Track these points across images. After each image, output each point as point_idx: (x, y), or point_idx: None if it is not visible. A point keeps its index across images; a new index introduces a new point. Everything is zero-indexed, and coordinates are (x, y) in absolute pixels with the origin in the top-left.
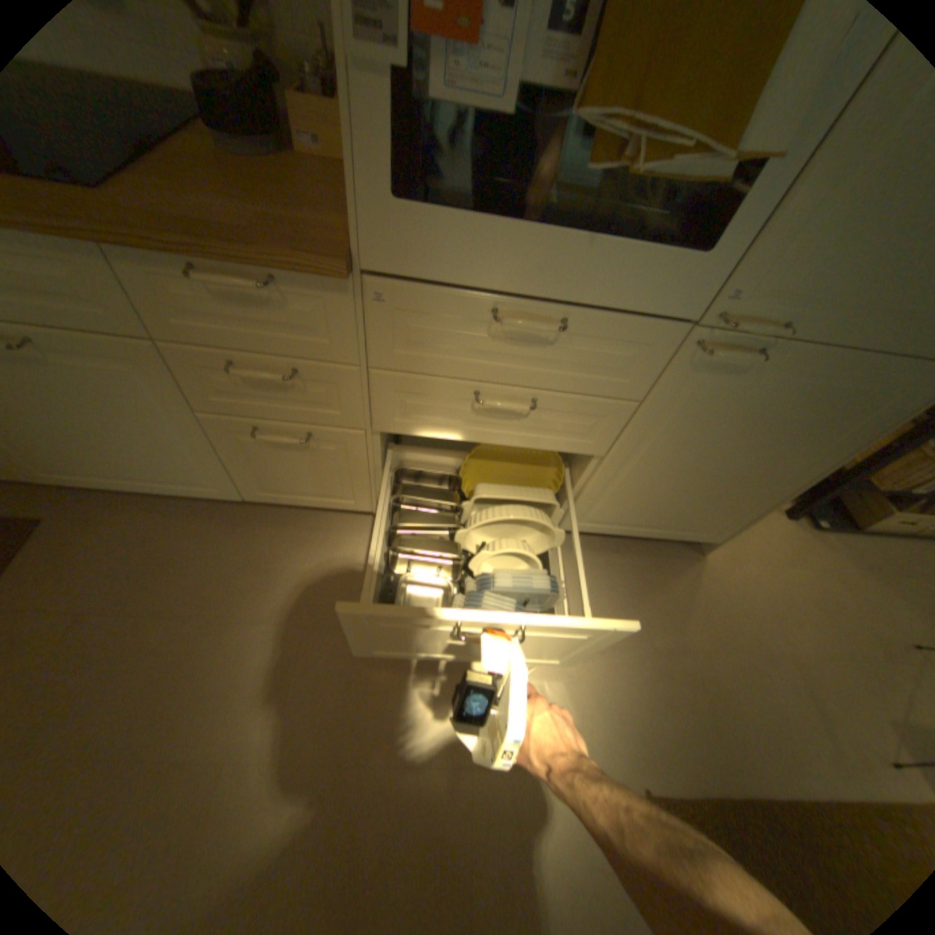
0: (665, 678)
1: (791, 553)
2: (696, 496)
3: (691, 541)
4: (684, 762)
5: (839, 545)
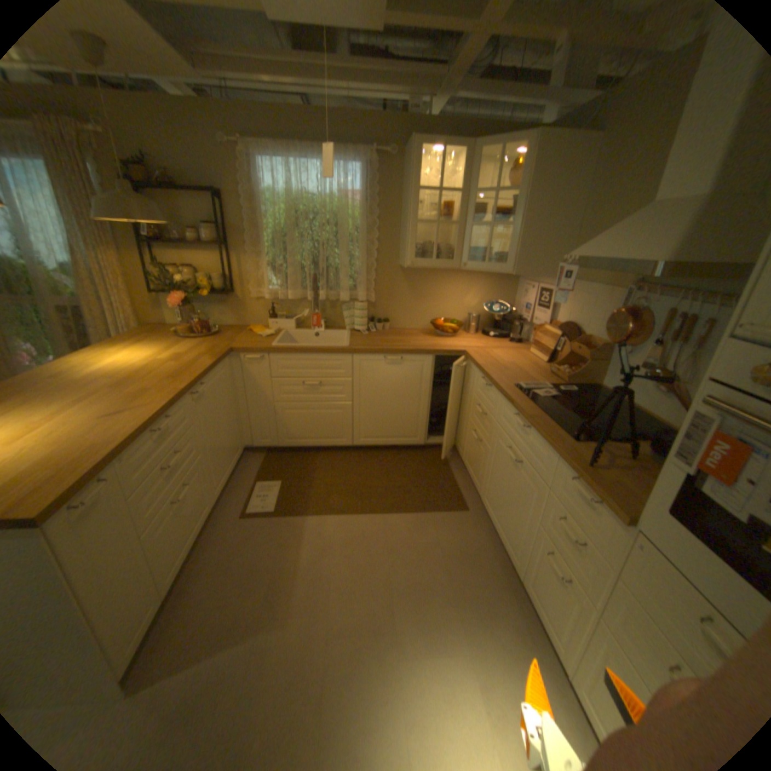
0: None
1: None
2: None
3: None
4: None
5: None
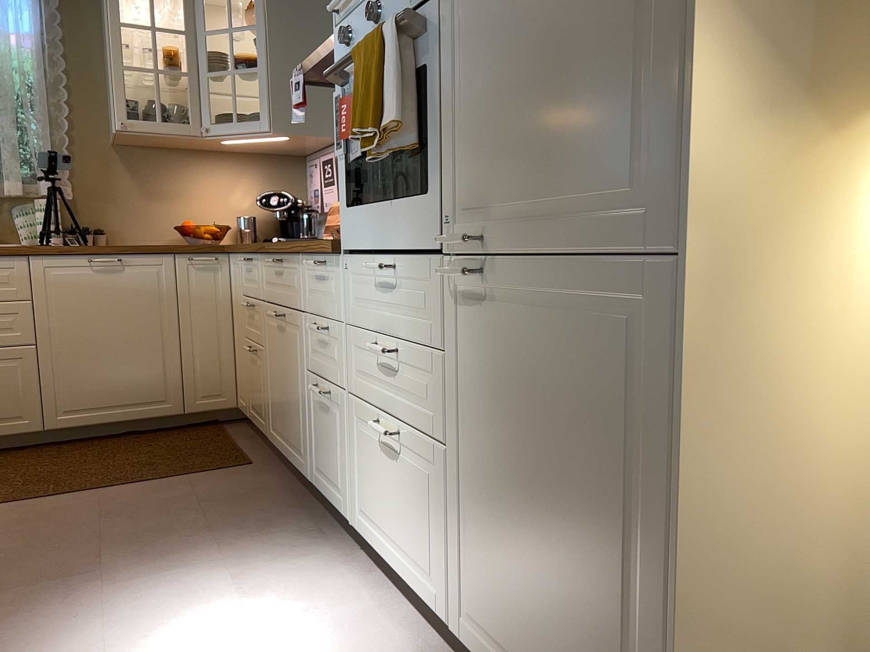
0: None
1: None
2: (551, 583)
3: None
4: None
5: None
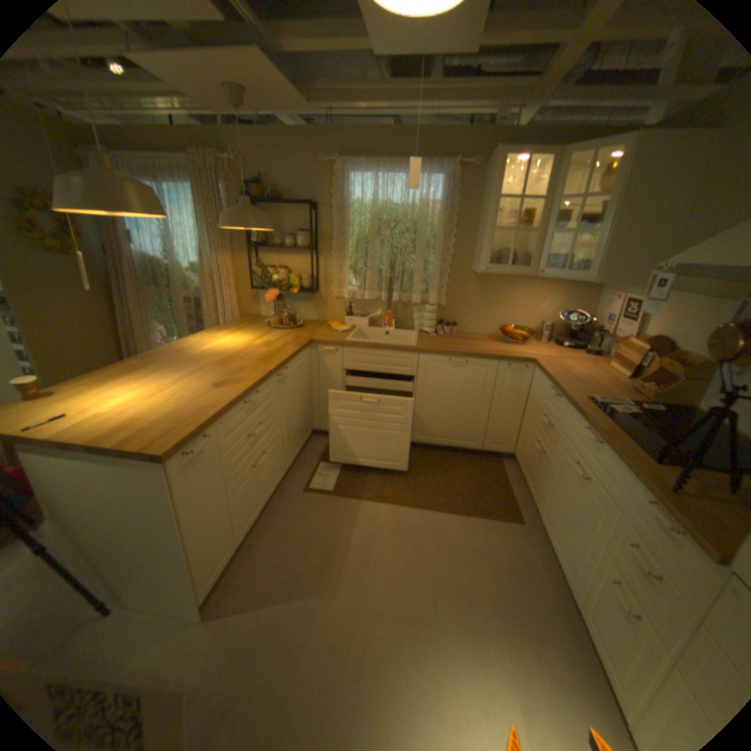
0: None
1: None
2: None
3: None
4: None
5: None
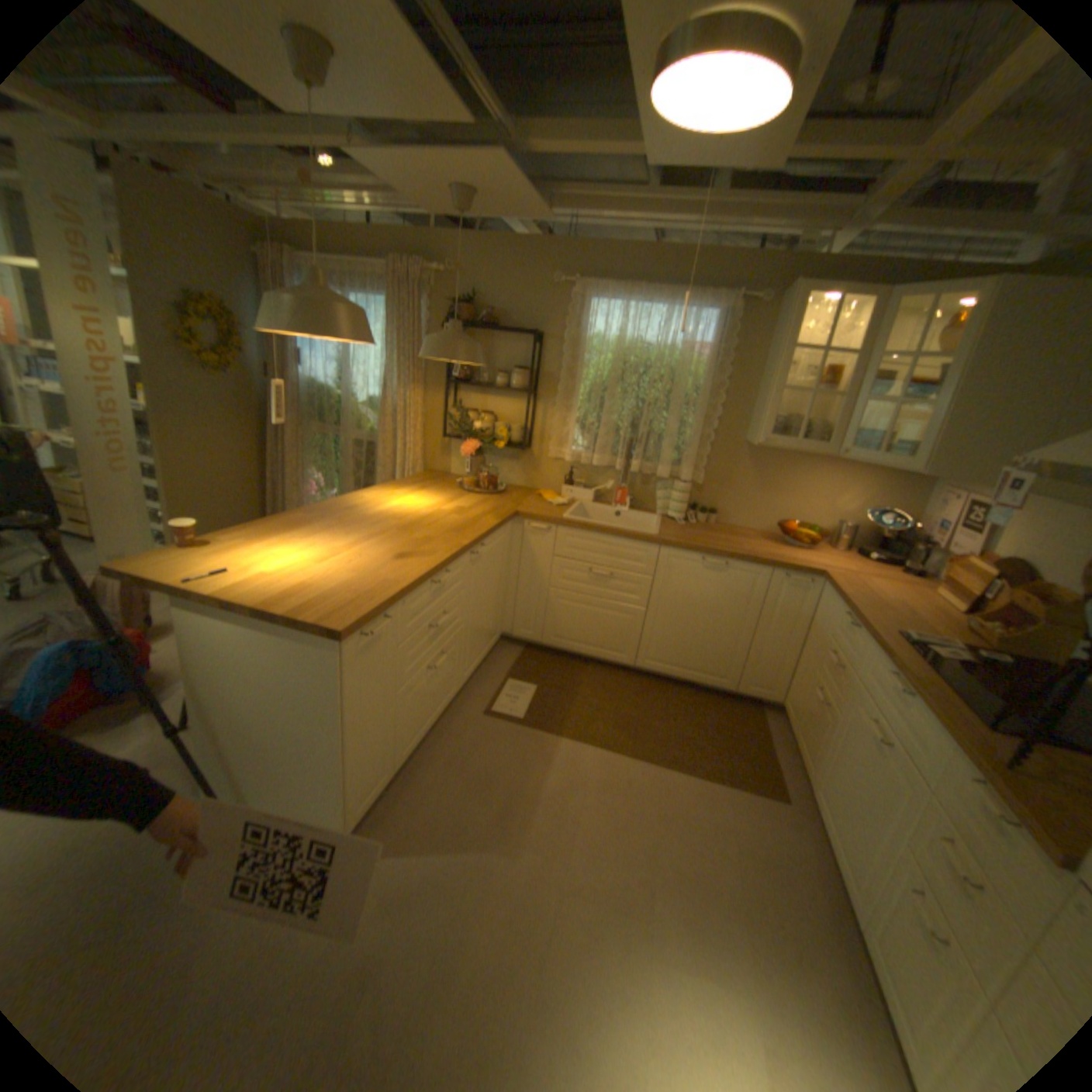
0: None
1: None
2: None
3: None
4: None
5: None
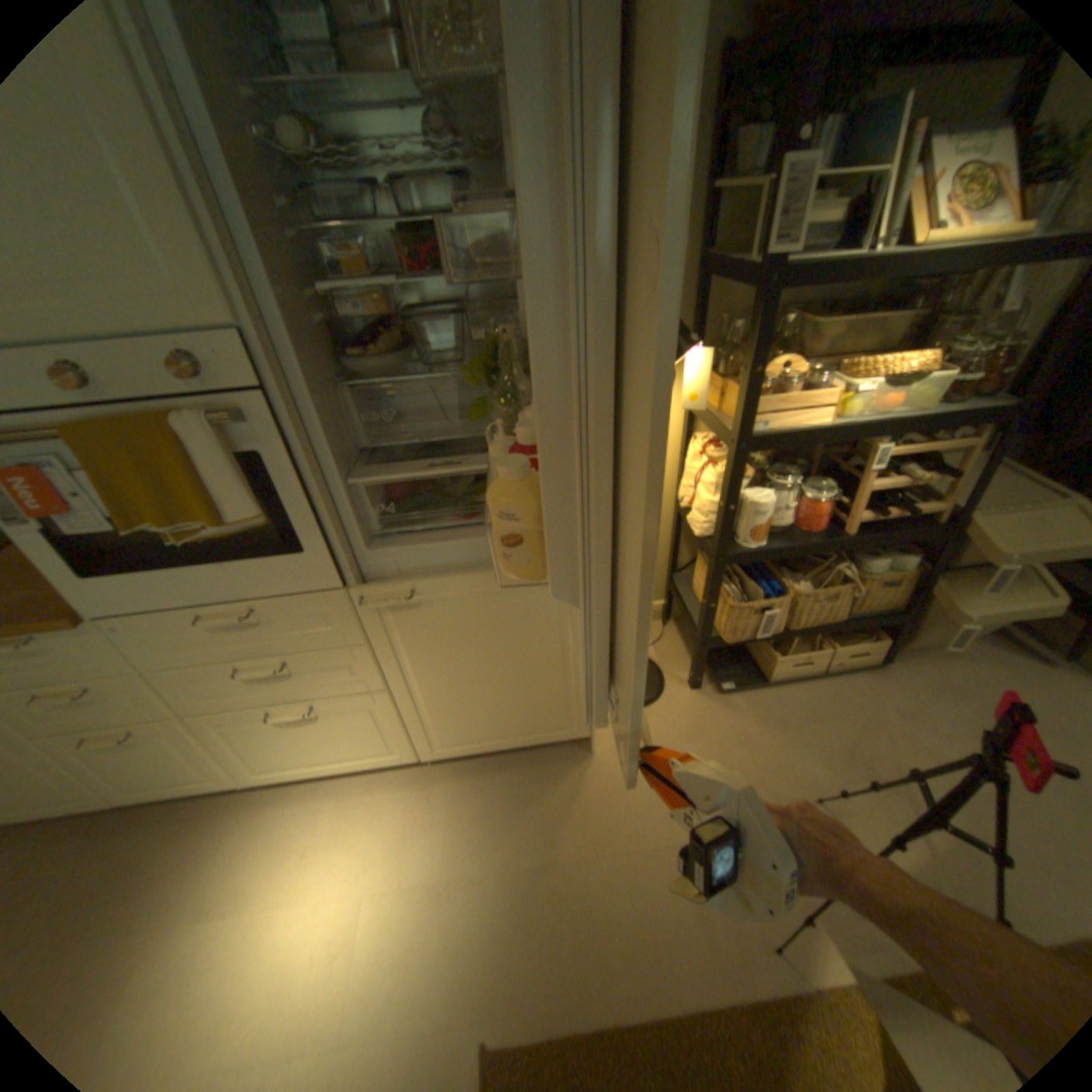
0: (525, 903)
1: (689, 726)
2: (504, 701)
3: (558, 742)
4: (531, 1000)
5: (744, 704)
